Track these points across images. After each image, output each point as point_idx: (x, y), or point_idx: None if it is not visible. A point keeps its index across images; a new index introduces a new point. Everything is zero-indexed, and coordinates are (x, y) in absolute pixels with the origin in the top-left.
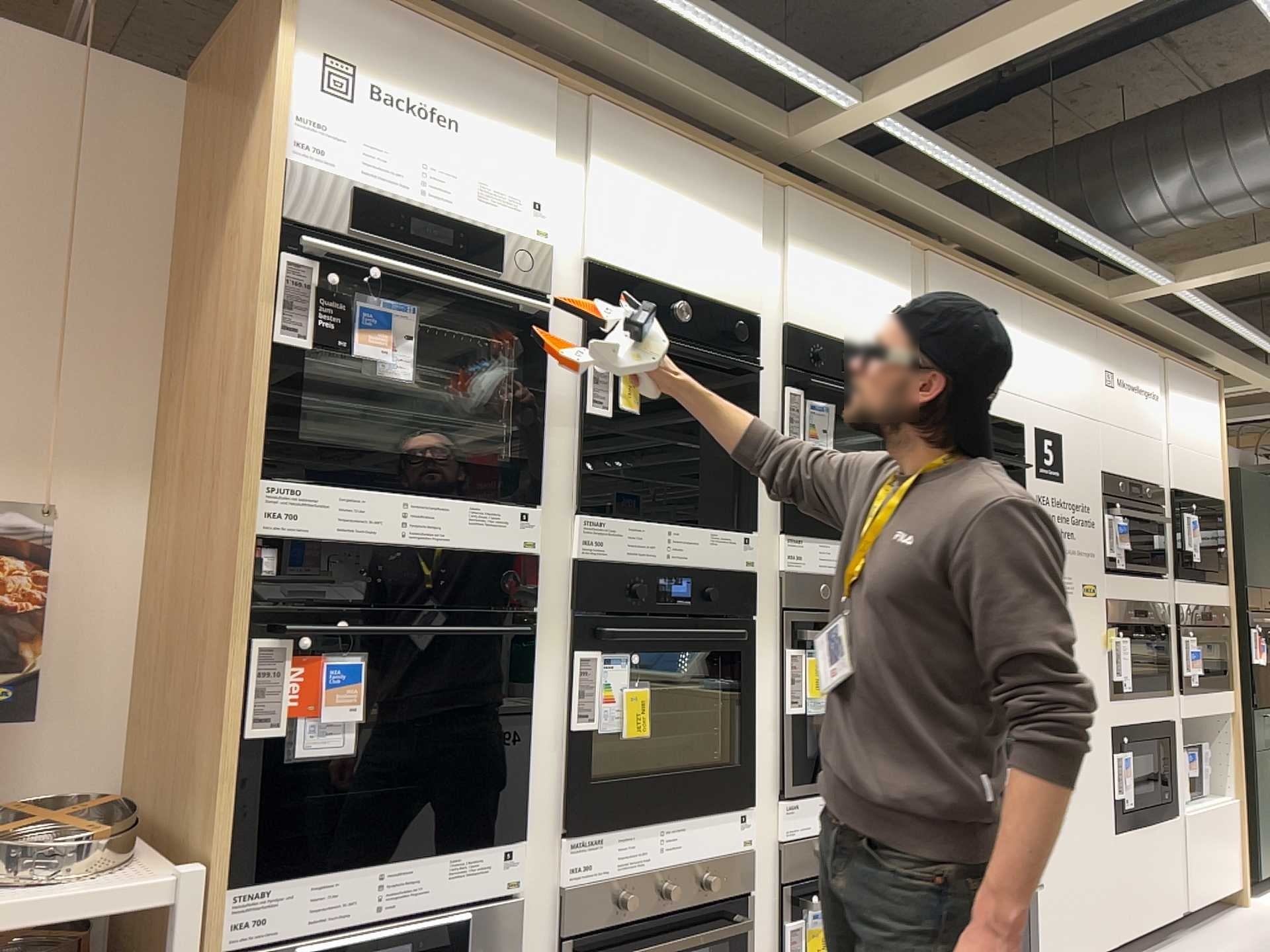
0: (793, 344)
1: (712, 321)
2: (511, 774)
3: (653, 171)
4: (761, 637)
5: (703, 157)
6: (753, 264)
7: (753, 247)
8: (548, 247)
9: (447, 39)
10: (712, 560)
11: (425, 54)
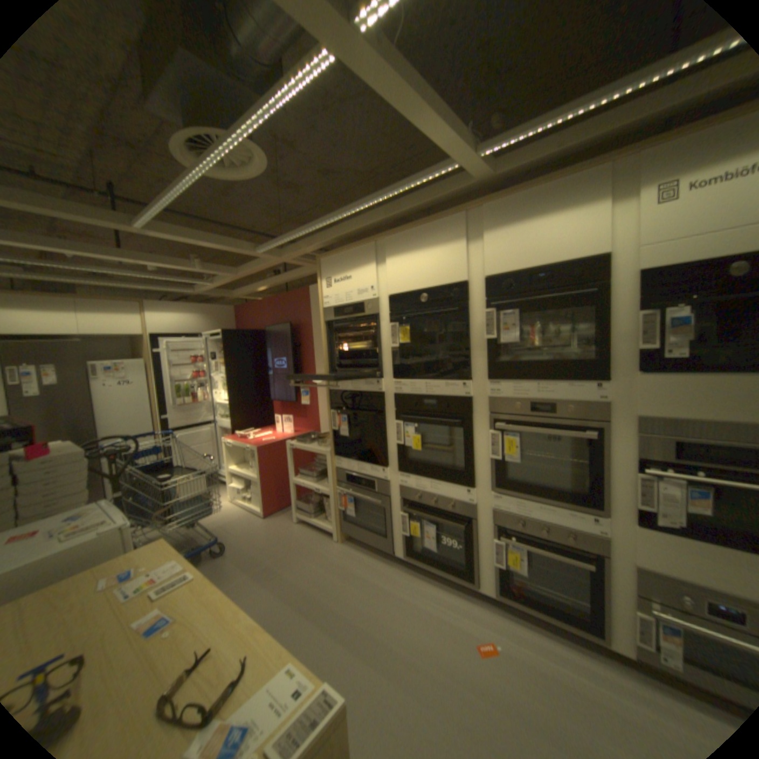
0: (496, 281)
1: (442, 292)
2: (381, 454)
3: (406, 244)
4: (482, 427)
5: (427, 221)
6: (462, 253)
7: (462, 244)
8: (373, 297)
9: (339, 251)
10: (447, 394)
11: (337, 259)
